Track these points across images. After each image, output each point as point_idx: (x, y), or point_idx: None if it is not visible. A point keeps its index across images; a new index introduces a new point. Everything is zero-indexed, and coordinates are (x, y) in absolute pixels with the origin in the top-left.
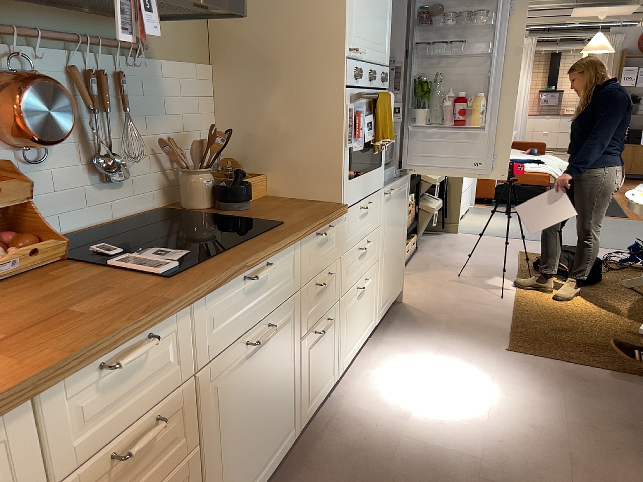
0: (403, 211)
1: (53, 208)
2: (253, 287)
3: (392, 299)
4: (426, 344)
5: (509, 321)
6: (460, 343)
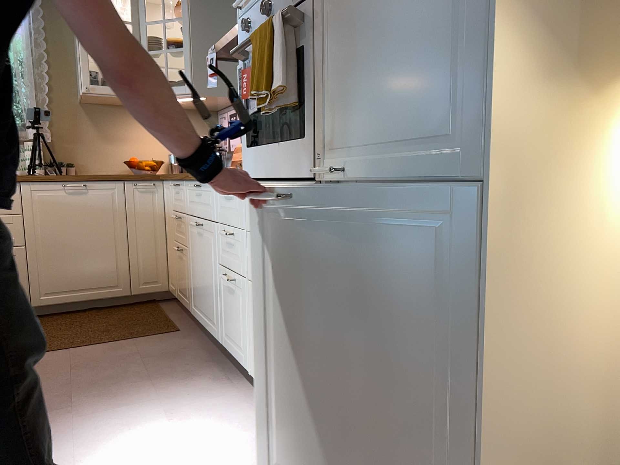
0: (433, 297)
1: None
2: (198, 194)
3: None
4: None
5: None
6: None
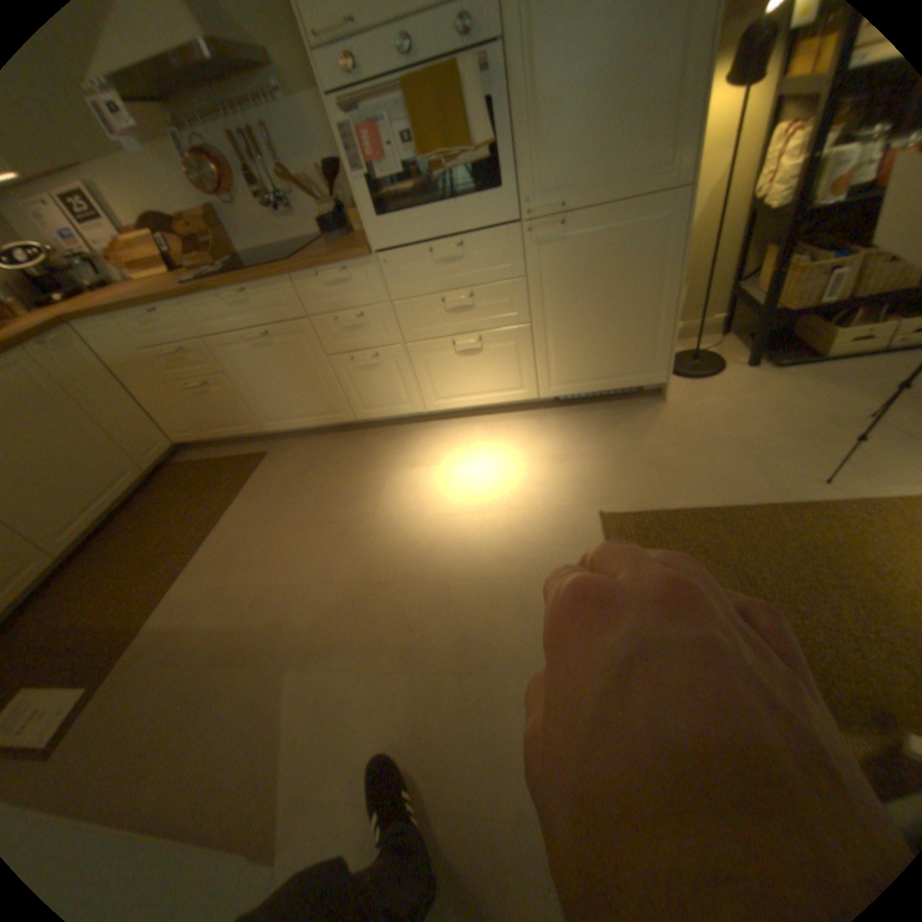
0: (644, 258)
1: (249, 229)
2: (236, 302)
3: (607, 384)
4: (561, 445)
5: (719, 505)
6: (587, 470)
